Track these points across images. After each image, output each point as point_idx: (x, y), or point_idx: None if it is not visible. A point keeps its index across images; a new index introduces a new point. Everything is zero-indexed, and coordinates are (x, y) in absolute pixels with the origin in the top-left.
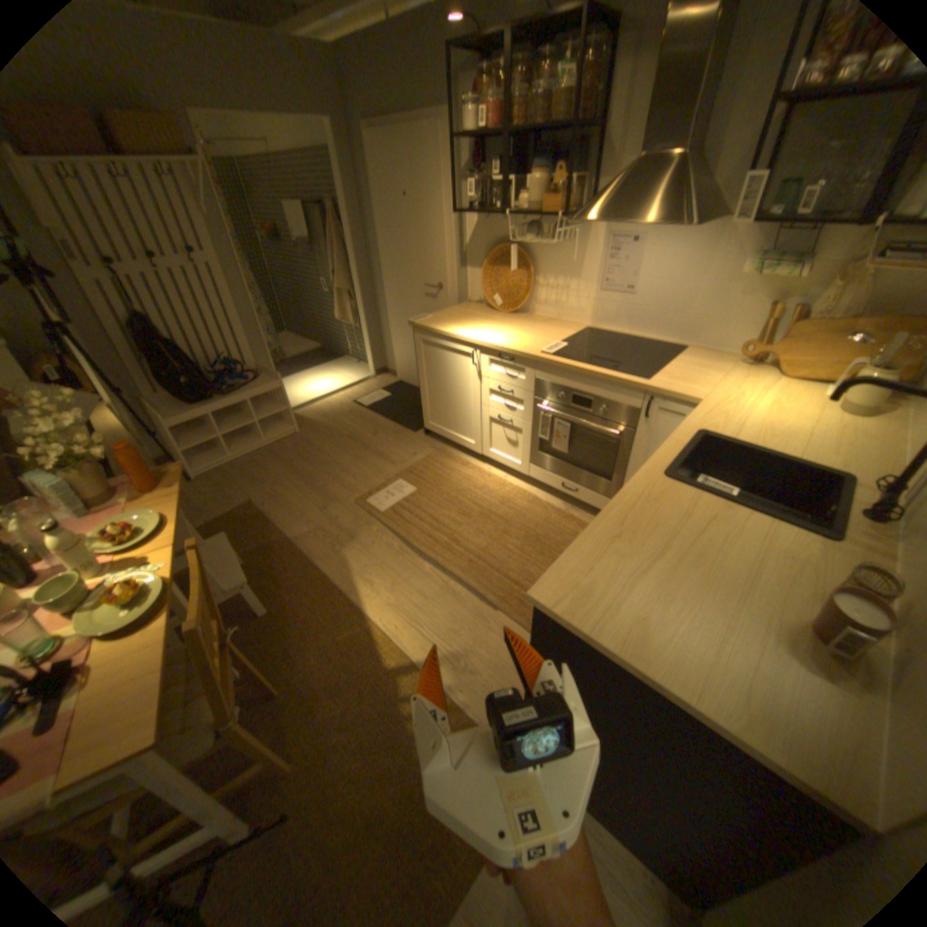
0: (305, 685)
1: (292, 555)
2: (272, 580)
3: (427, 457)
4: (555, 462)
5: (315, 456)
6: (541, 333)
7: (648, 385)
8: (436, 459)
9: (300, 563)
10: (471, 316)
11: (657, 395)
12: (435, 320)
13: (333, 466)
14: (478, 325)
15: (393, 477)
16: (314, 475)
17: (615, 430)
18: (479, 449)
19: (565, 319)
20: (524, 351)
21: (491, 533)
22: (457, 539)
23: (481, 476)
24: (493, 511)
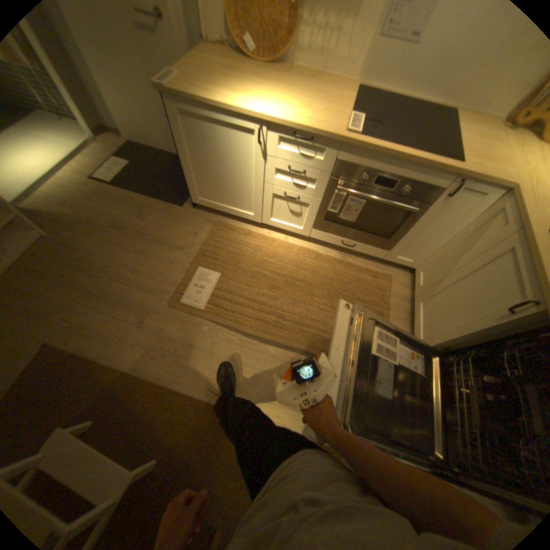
0: (237, 507)
1: (141, 389)
2: (138, 424)
3: (211, 234)
4: (339, 227)
5: (90, 261)
6: (323, 96)
7: (469, 170)
8: (220, 234)
9: (156, 394)
10: (228, 69)
11: (473, 178)
12: (188, 78)
13: (119, 268)
14: (247, 85)
15: (191, 265)
16: (105, 286)
17: (413, 206)
18: (259, 219)
19: (333, 72)
20: (329, 130)
21: (303, 298)
22: (281, 313)
23: (268, 243)
24: (295, 277)
